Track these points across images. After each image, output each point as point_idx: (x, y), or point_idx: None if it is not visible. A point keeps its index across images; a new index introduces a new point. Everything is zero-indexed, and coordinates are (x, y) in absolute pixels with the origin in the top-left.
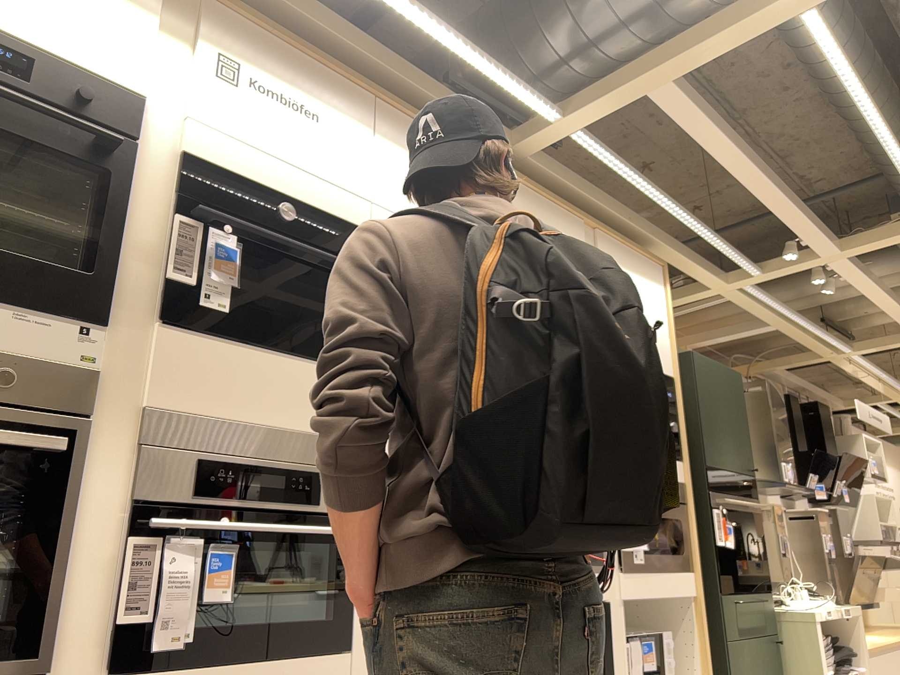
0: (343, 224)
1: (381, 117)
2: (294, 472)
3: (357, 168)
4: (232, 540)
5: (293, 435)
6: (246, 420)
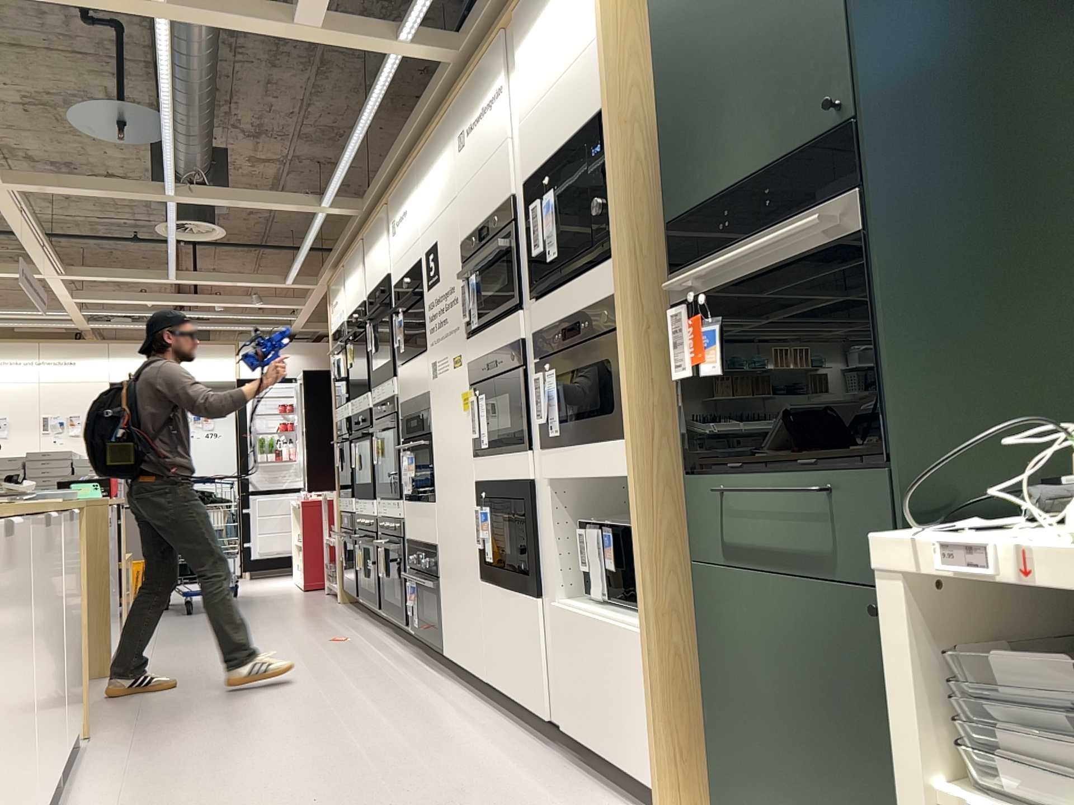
0: (415, 263)
1: (416, 162)
2: (416, 421)
3: (413, 218)
4: (419, 457)
5: (415, 402)
6: (415, 399)
